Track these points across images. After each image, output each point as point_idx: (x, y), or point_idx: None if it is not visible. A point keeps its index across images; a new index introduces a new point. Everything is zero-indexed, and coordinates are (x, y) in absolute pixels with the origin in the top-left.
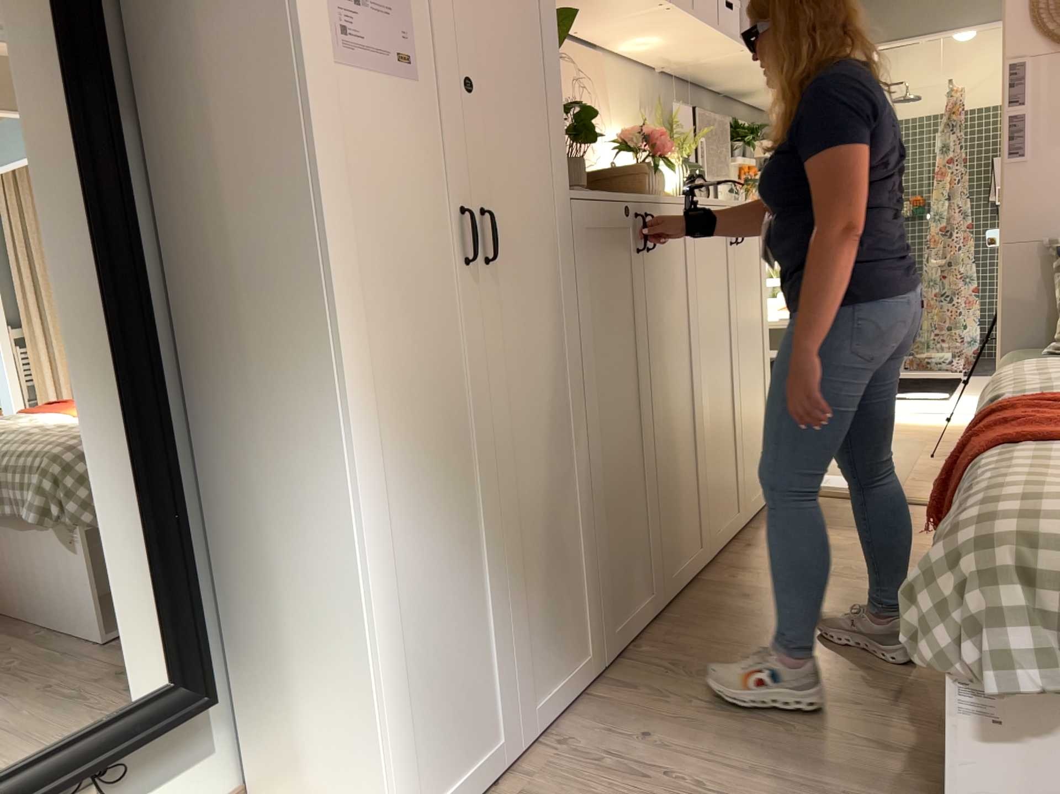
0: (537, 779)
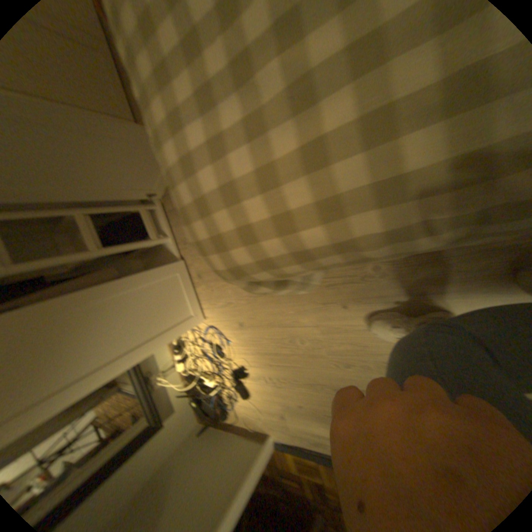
0: (194, 259)
